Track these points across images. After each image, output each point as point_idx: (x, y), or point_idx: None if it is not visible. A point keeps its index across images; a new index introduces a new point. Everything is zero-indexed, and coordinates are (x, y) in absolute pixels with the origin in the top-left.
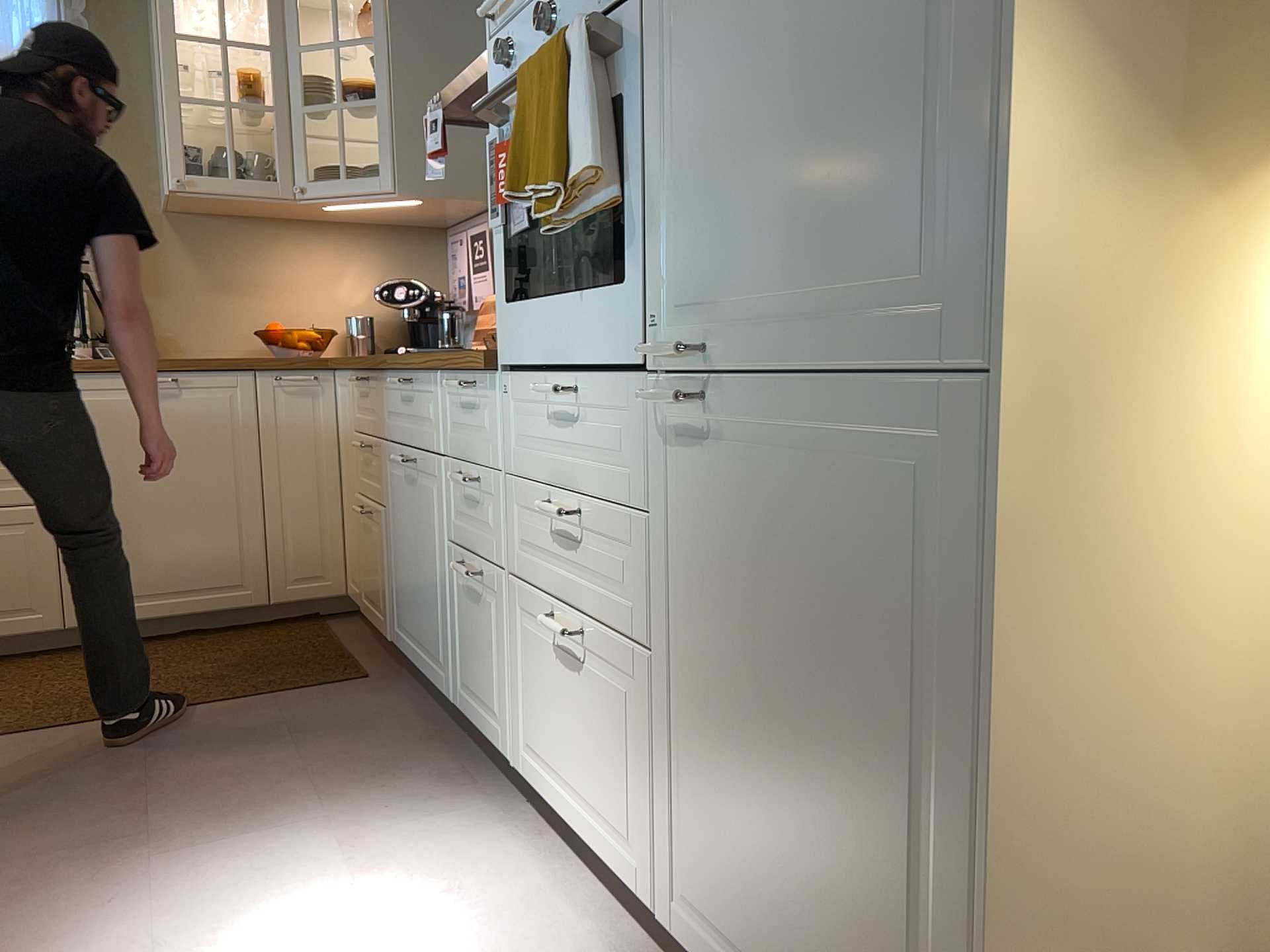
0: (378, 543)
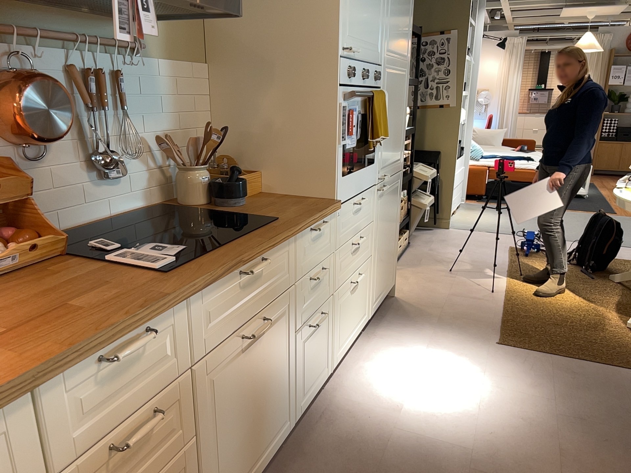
0: None
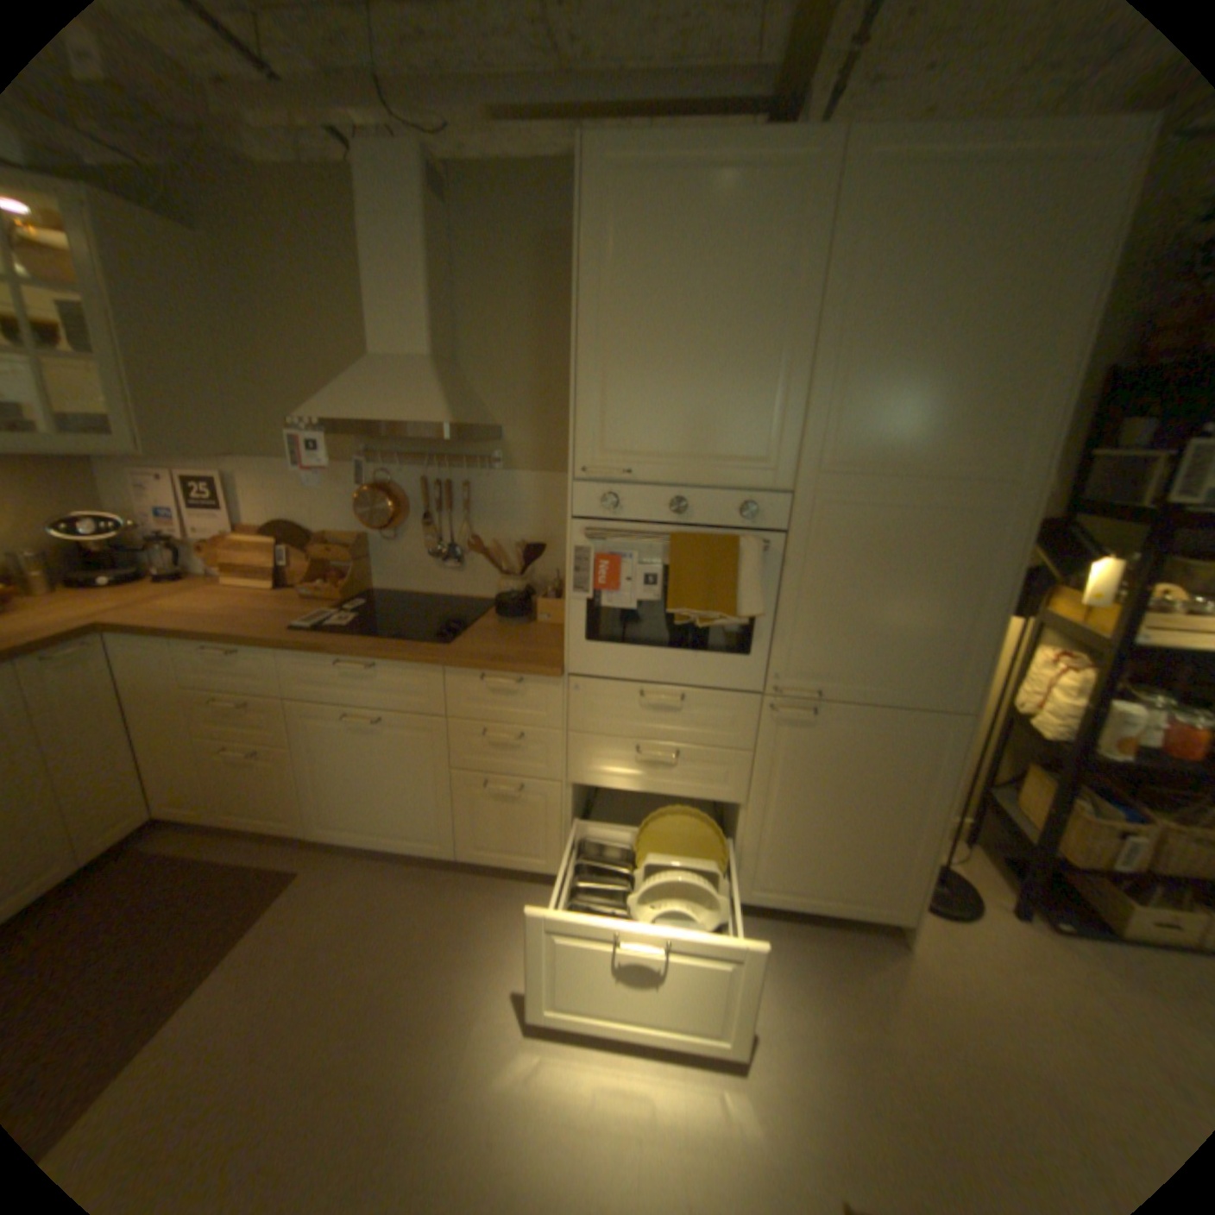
0: (265, 775)
